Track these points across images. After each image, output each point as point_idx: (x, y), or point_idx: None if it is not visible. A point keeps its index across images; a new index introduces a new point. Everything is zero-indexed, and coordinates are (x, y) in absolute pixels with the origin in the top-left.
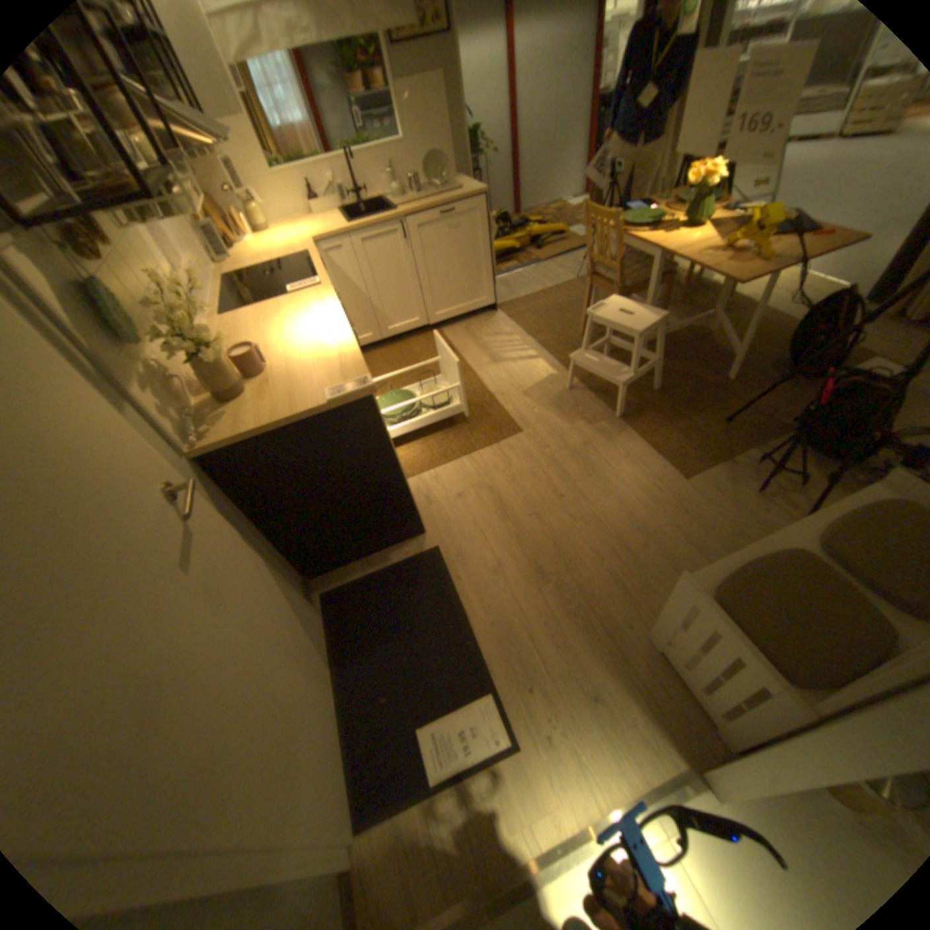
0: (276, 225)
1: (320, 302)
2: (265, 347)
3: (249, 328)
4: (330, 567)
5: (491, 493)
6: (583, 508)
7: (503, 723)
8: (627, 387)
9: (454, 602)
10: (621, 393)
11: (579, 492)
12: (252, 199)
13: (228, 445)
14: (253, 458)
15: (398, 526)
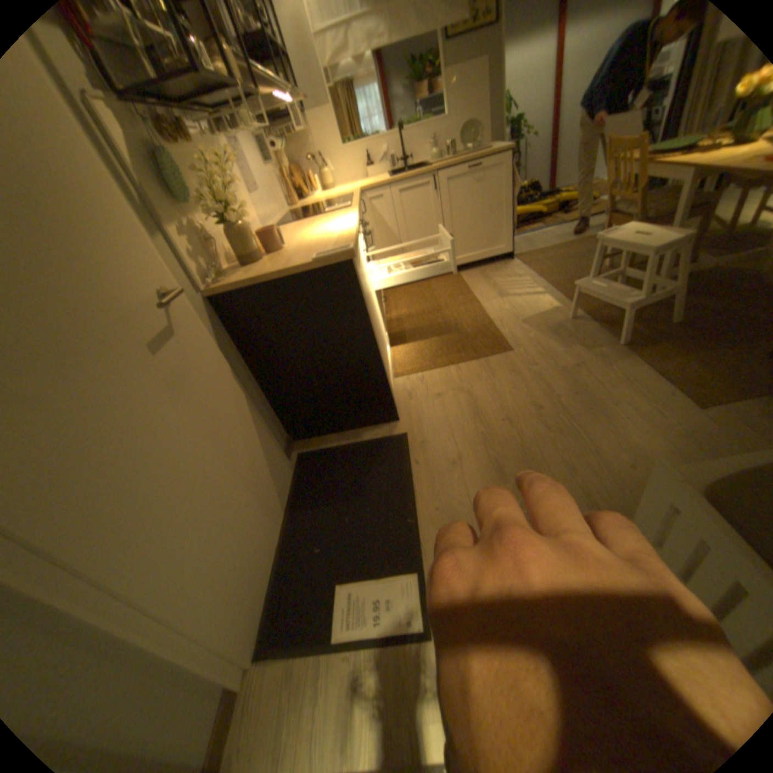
0: (340, 184)
1: (343, 214)
2: (291, 238)
3: (288, 231)
4: (312, 433)
5: (469, 396)
6: (563, 421)
7: (421, 606)
8: (639, 318)
9: (407, 482)
10: (631, 323)
11: (562, 406)
12: (326, 165)
13: (233, 290)
14: (253, 308)
15: (373, 406)
